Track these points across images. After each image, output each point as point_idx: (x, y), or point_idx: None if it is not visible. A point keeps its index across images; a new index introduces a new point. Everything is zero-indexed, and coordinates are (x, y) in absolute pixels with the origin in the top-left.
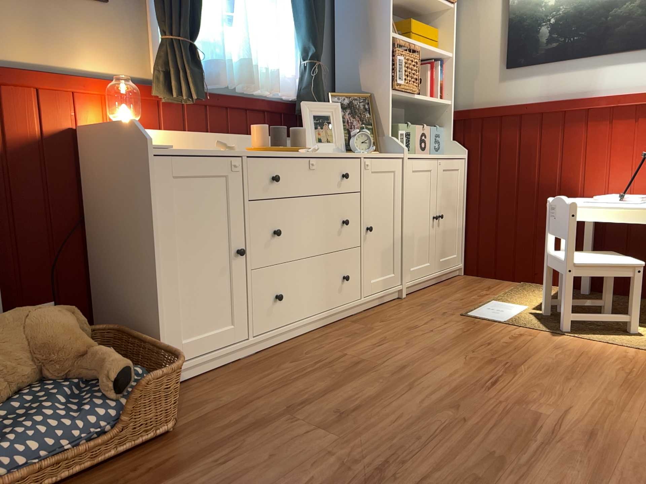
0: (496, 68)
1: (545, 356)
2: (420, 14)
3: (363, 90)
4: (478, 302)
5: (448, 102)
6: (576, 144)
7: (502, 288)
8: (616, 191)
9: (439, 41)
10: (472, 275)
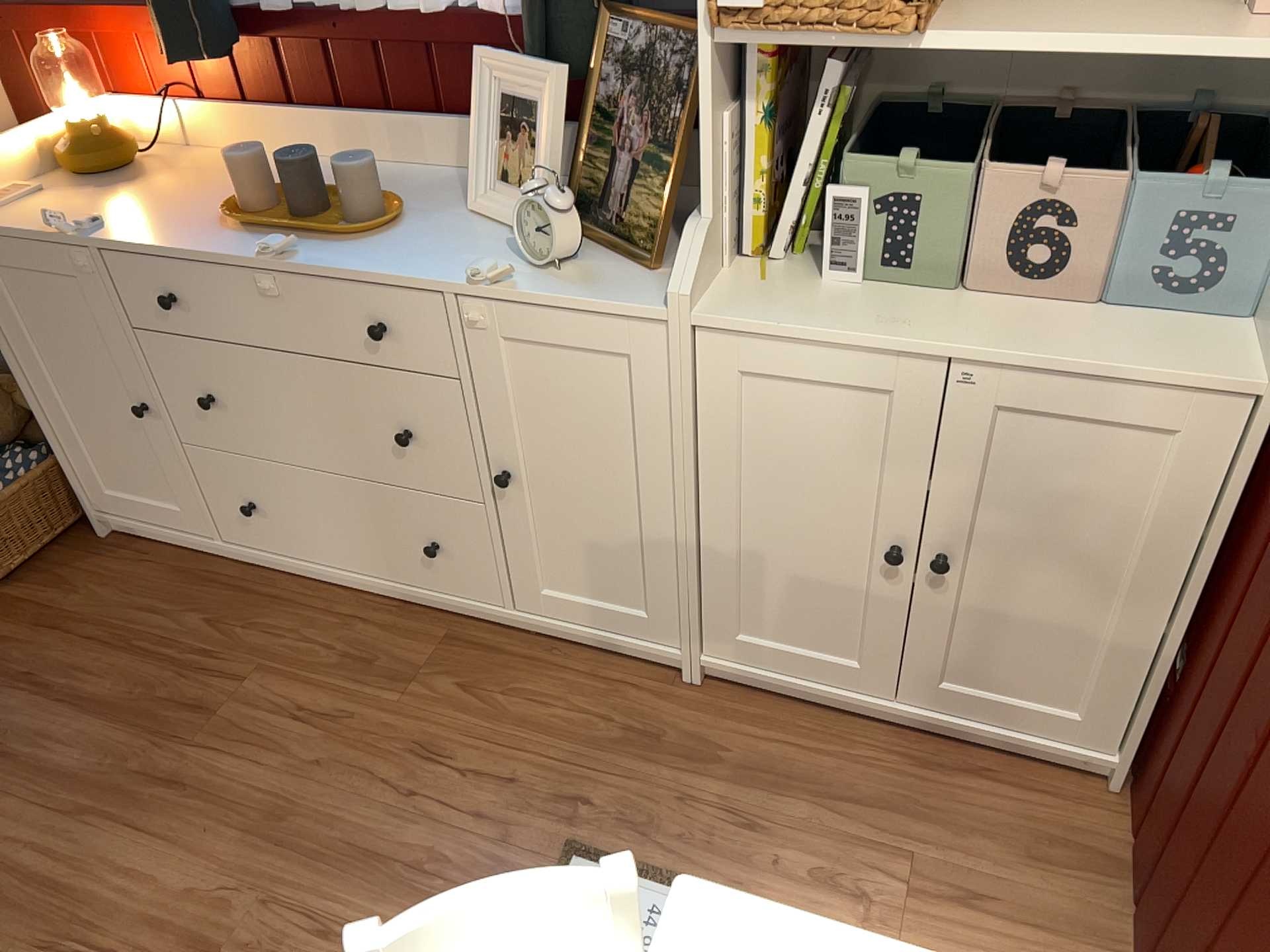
0: None
1: None
2: None
3: None
4: (739, 880)
5: None
6: None
7: (988, 949)
8: None
9: None
10: (1130, 826)
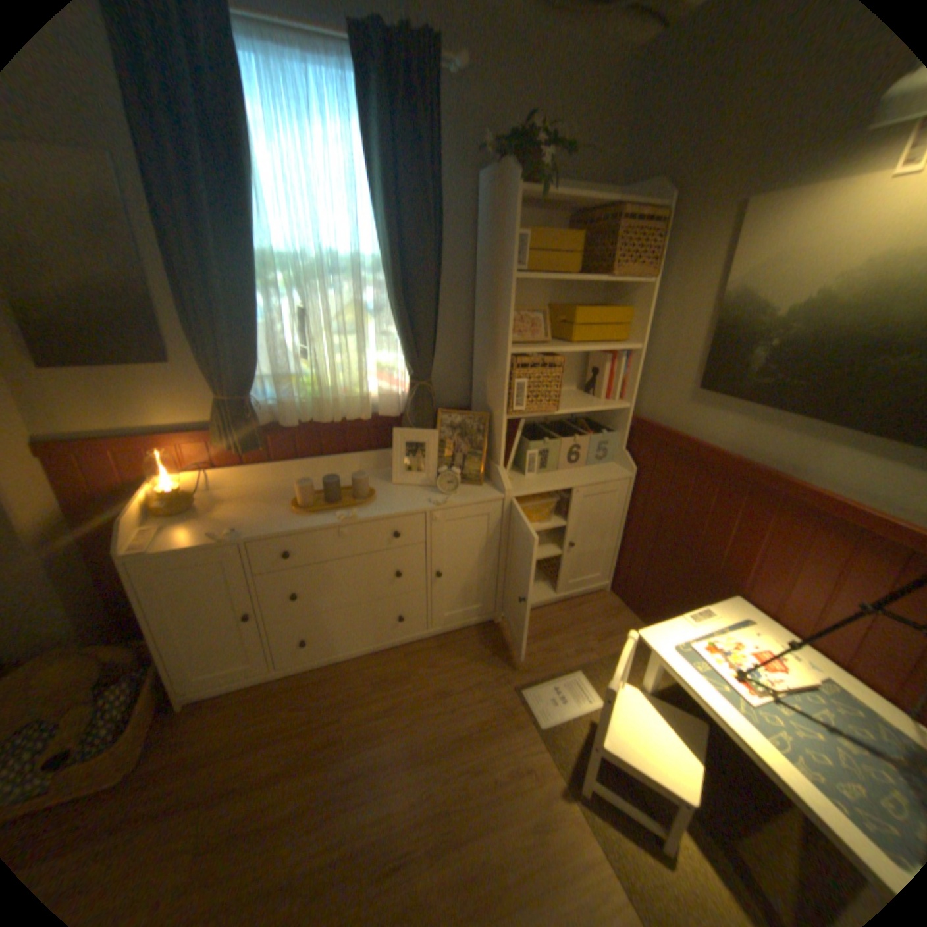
0: (691, 382)
1: (504, 844)
2: (617, 282)
3: (487, 404)
4: (563, 668)
5: (625, 407)
6: (761, 532)
7: (622, 645)
8: (795, 625)
9: (632, 323)
10: (617, 599)
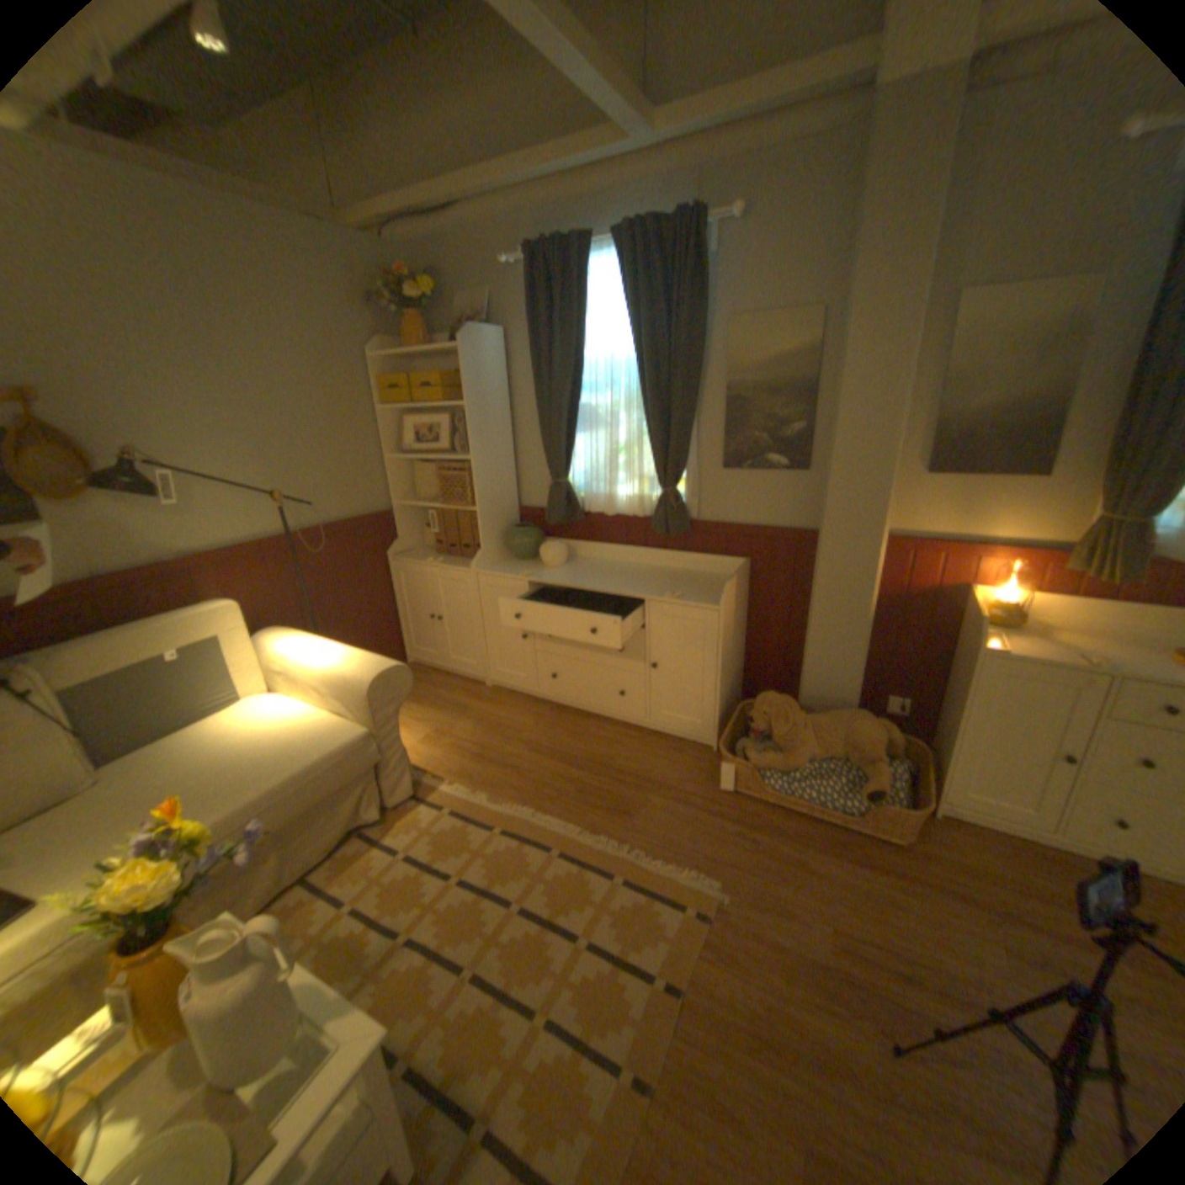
0: None
1: None
2: None
3: None
4: None
5: None
6: None
7: None
8: None
9: None
10: None
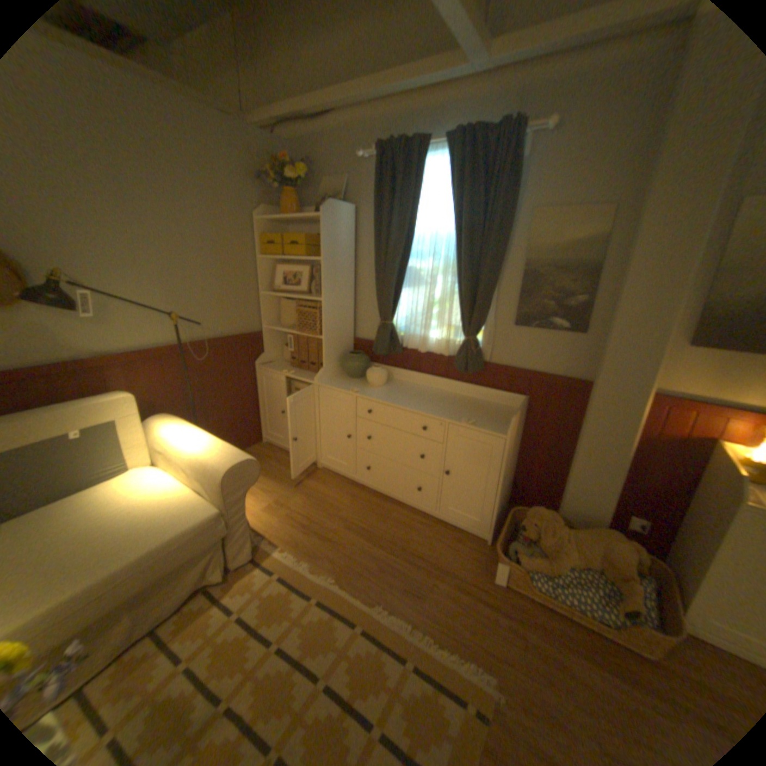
0: None
1: None
2: None
3: None
4: None
5: None
6: None
7: None
8: None
9: None
10: None
